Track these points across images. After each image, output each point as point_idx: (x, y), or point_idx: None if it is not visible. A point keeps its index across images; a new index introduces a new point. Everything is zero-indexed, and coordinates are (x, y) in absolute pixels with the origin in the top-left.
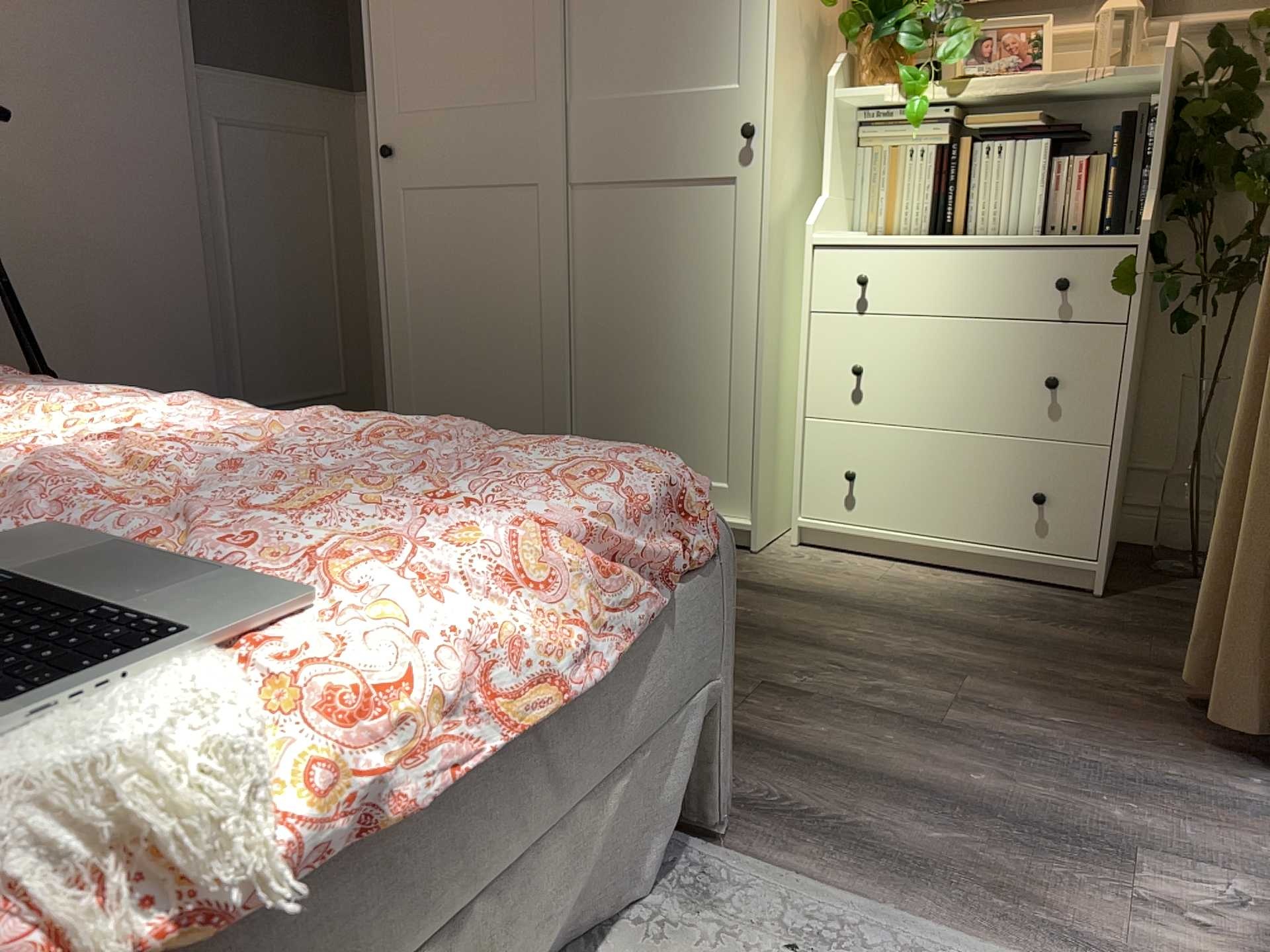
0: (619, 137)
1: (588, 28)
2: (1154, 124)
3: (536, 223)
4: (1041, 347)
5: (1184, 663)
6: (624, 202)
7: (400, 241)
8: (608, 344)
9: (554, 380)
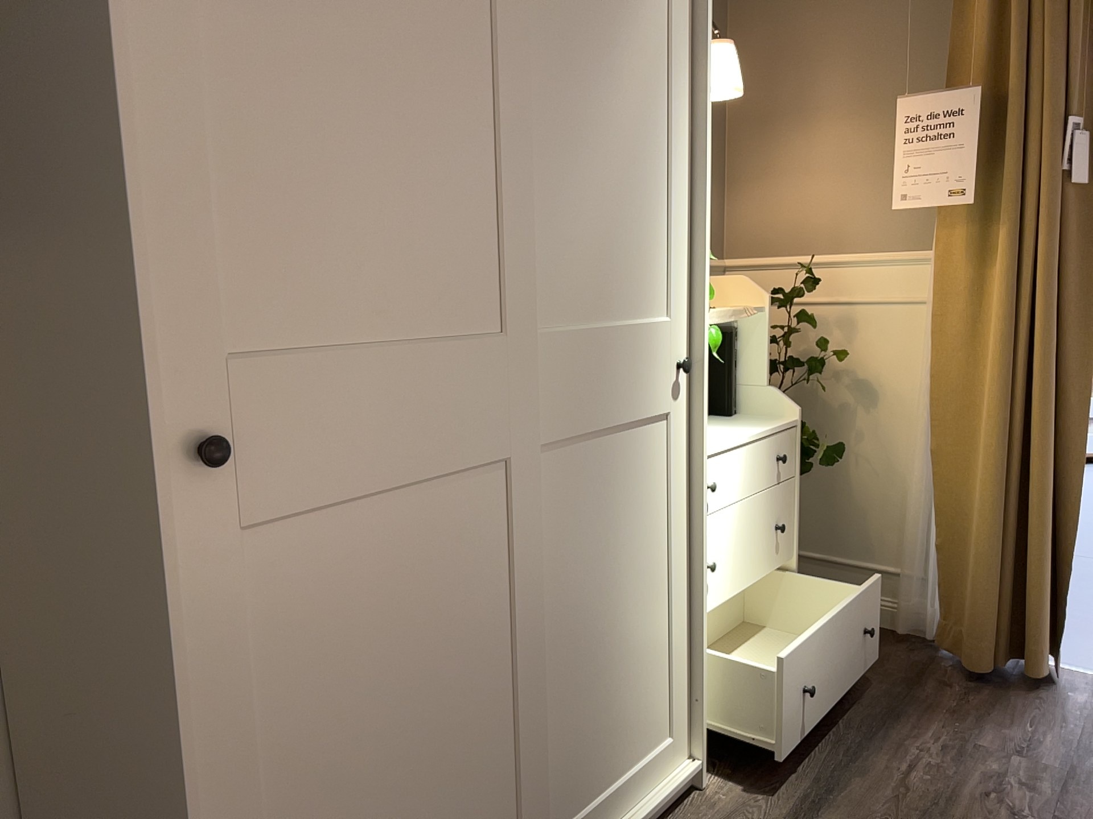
0: (583, 378)
1: (547, 238)
2: (733, 342)
3: (510, 514)
4: (767, 502)
5: (891, 660)
6: (585, 457)
7: (254, 639)
8: (572, 644)
9: (536, 732)
